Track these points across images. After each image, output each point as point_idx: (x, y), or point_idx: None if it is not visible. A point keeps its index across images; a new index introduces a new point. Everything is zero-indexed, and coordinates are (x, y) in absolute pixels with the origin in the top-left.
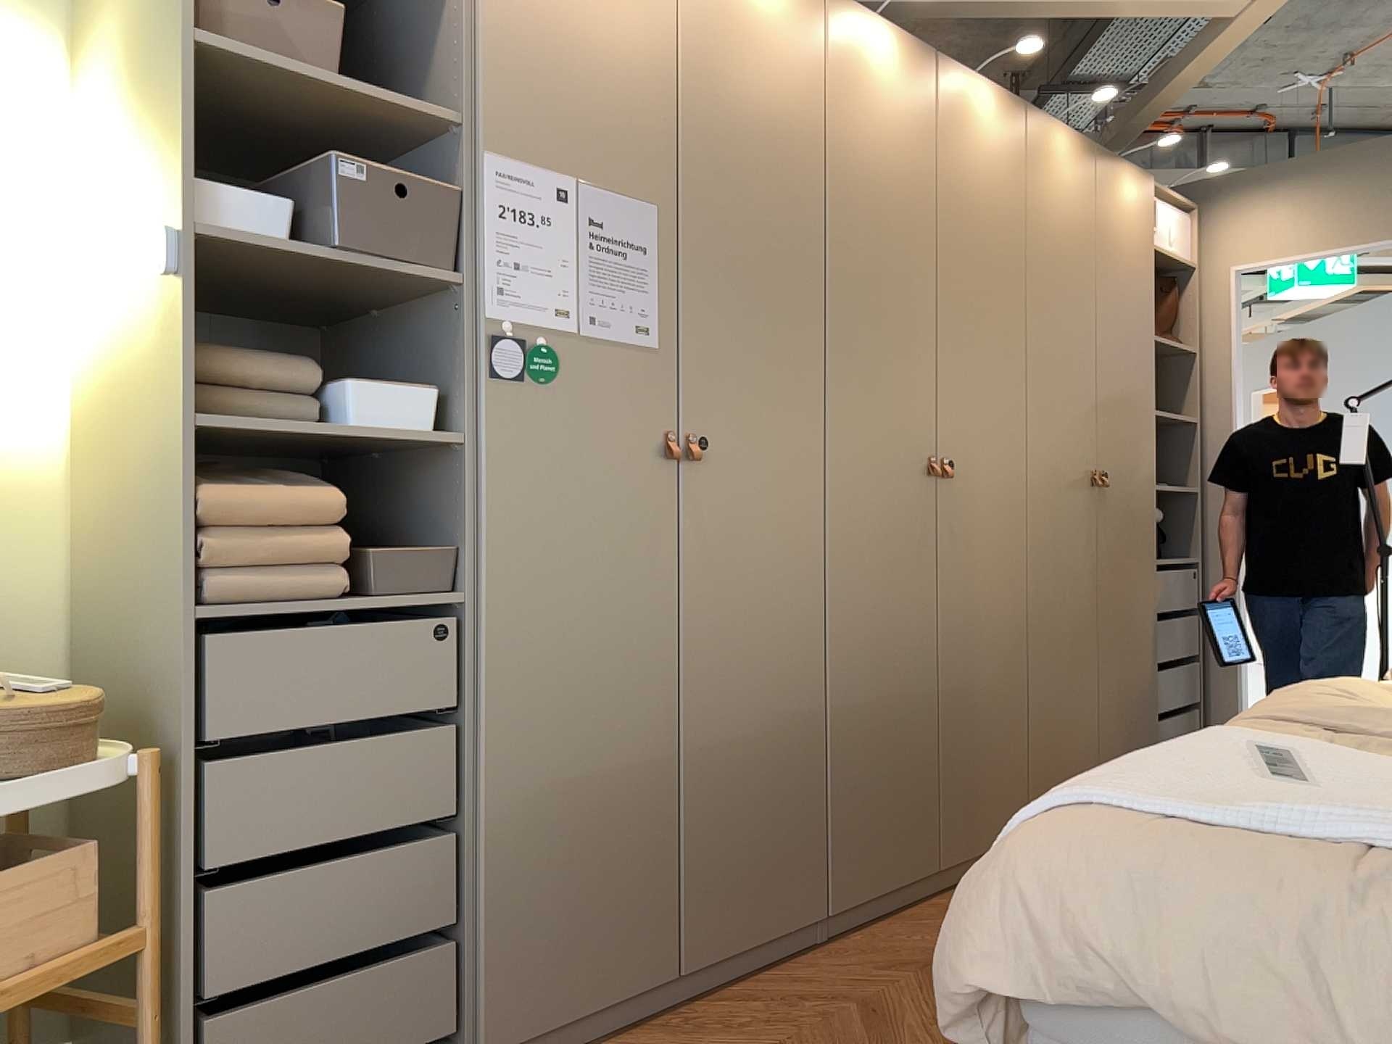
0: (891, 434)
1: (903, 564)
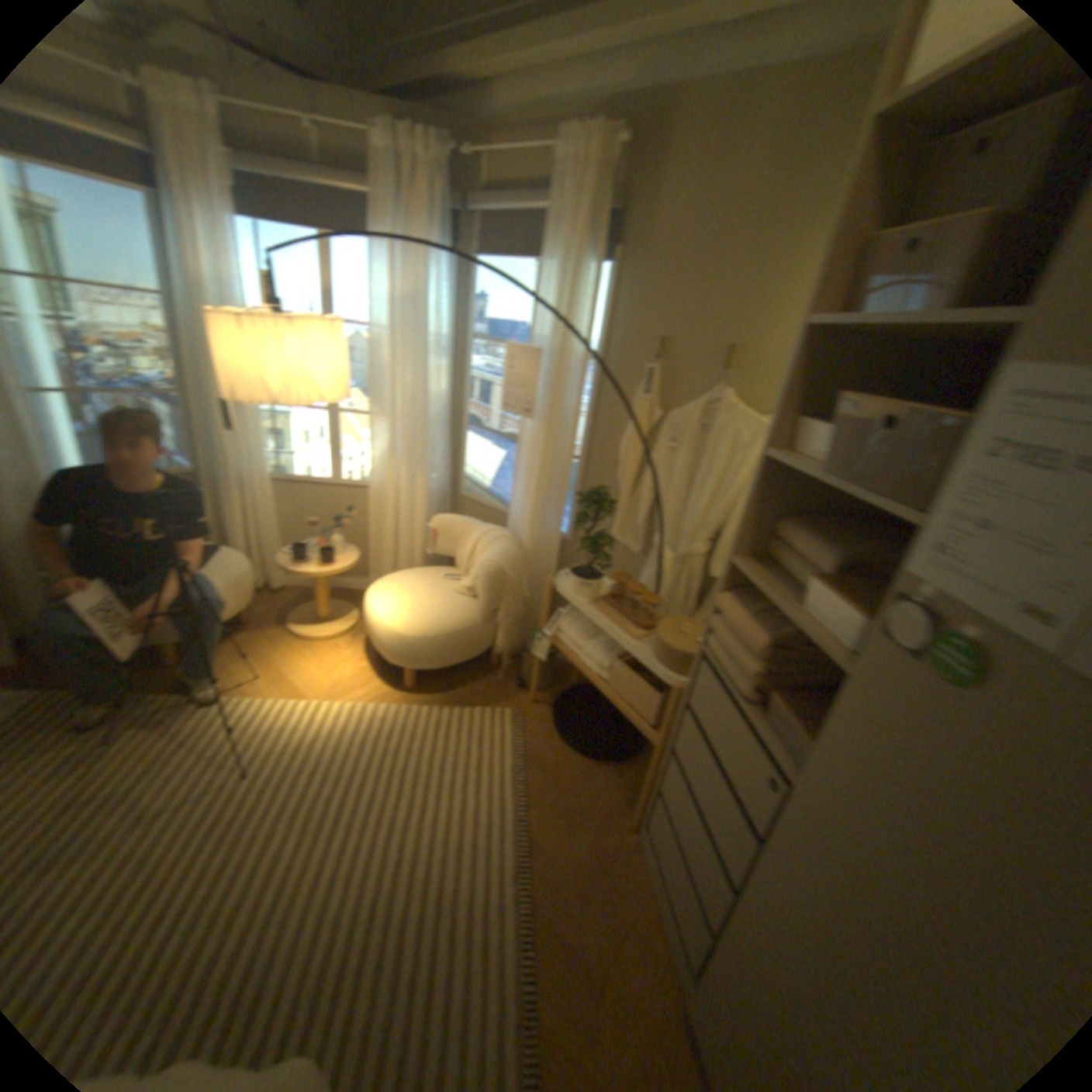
0: None
1: None
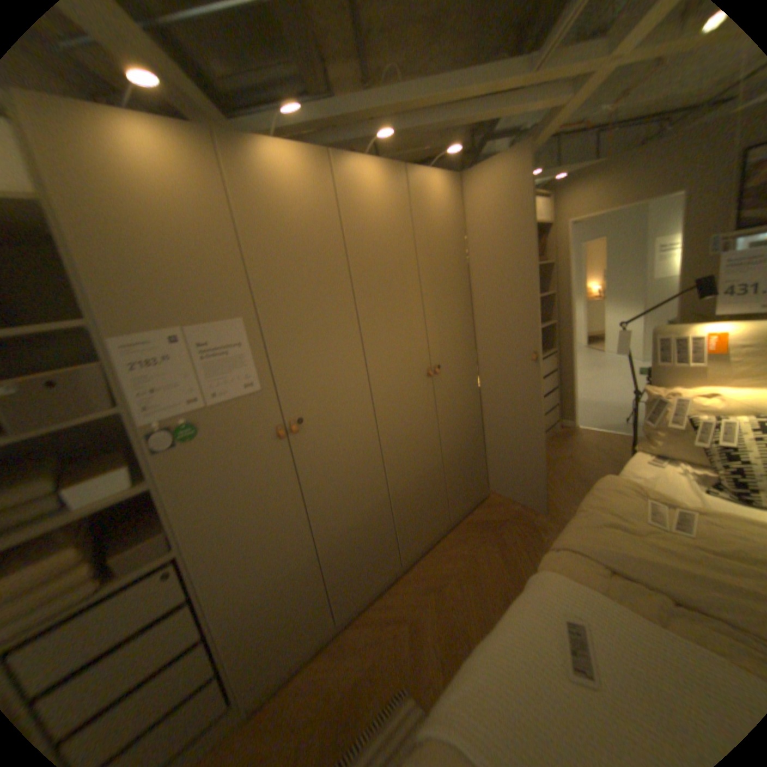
0: (410, 366)
1: (423, 418)
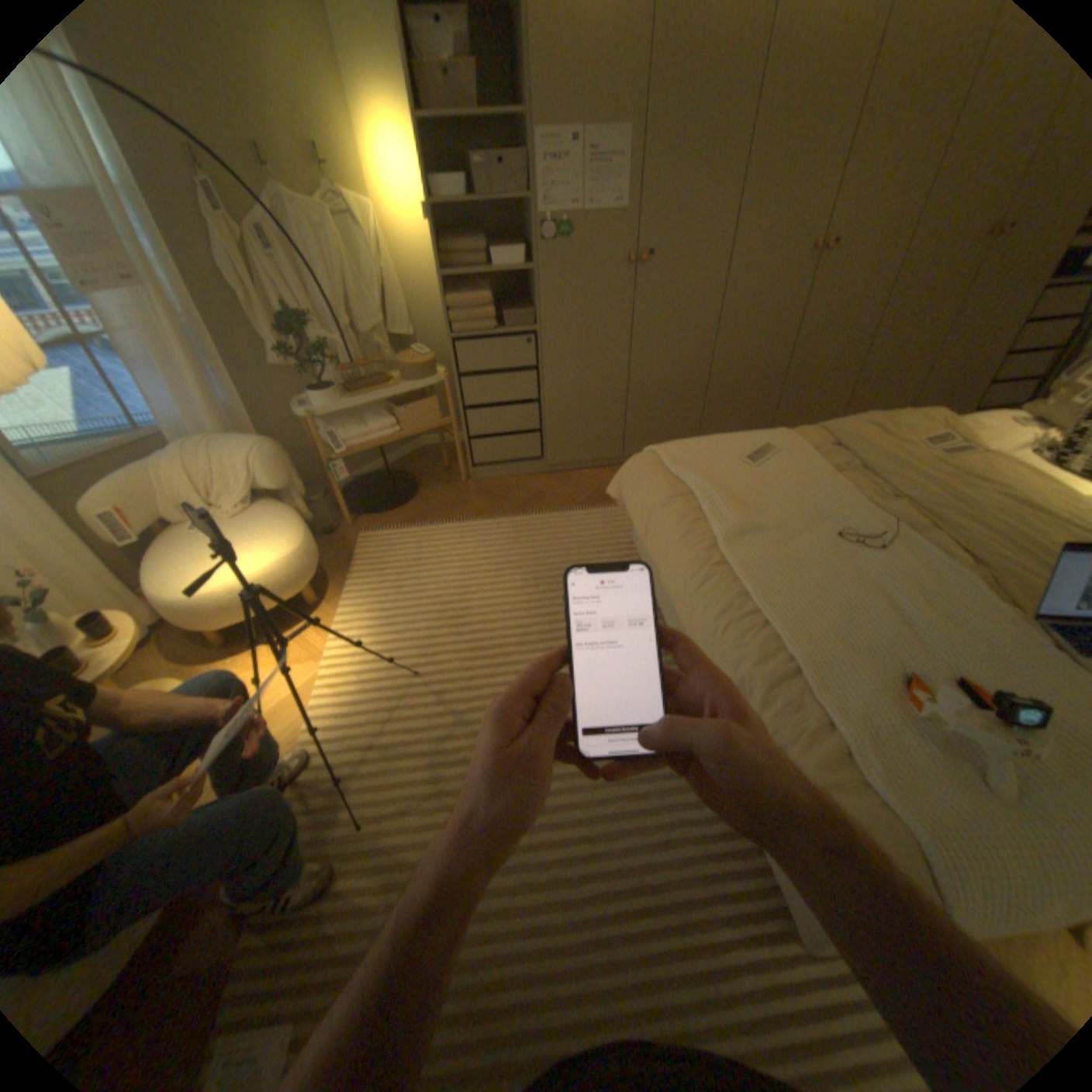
0: (794, 228)
1: (784, 303)
